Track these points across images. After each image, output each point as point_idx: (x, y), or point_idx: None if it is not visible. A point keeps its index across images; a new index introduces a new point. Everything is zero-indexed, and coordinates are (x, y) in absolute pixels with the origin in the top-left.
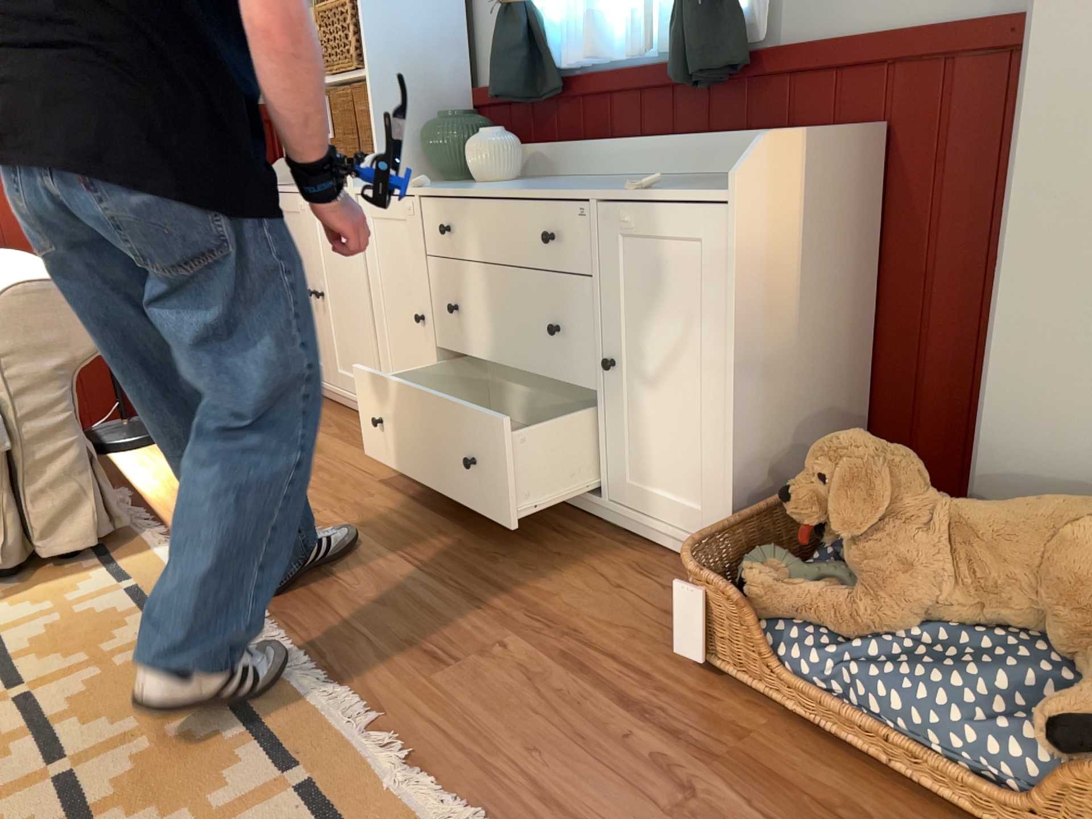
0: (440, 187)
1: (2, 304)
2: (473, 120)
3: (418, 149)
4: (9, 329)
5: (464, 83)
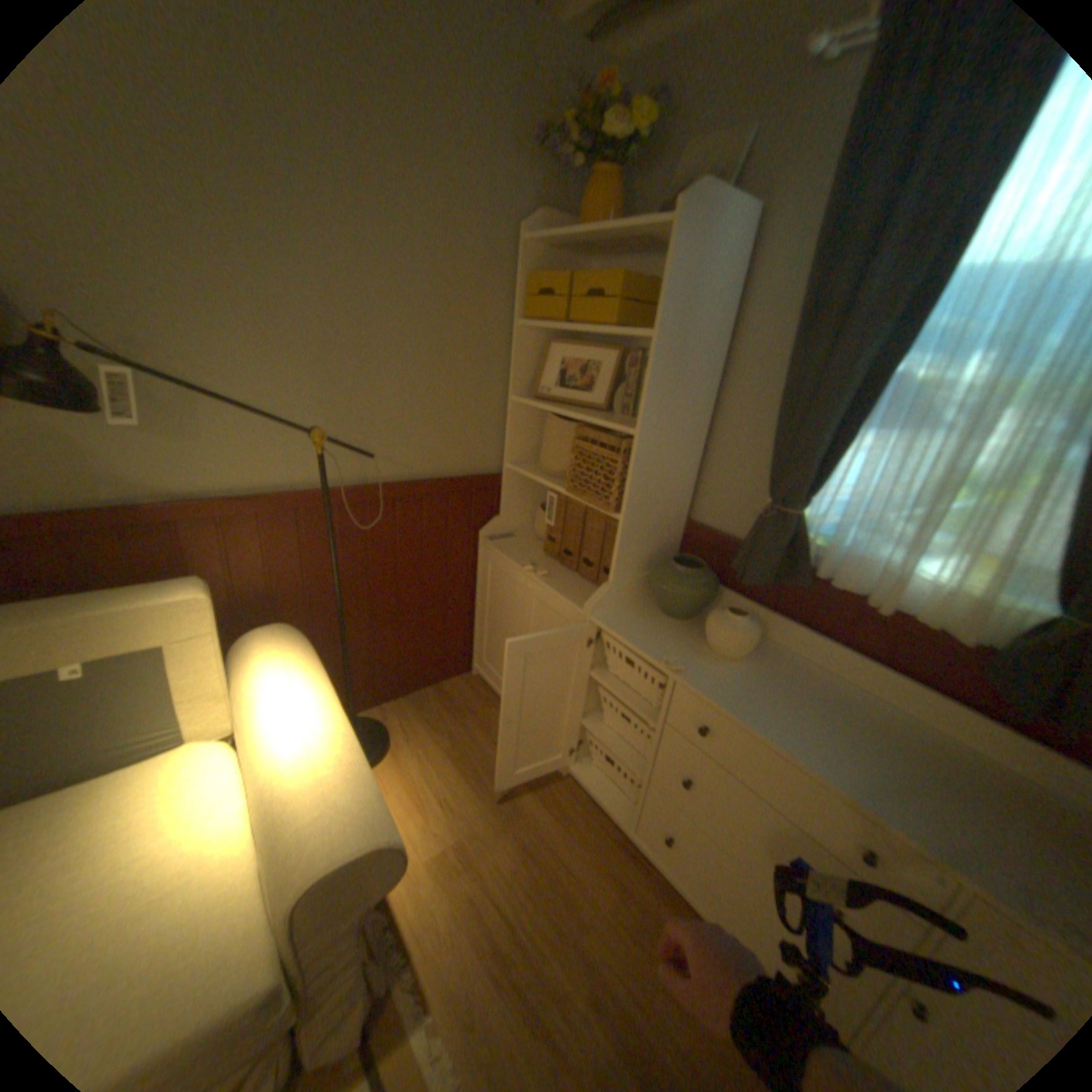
0: (697, 675)
1: (305, 896)
2: (709, 578)
3: (640, 572)
4: (310, 917)
5: (685, 515)
